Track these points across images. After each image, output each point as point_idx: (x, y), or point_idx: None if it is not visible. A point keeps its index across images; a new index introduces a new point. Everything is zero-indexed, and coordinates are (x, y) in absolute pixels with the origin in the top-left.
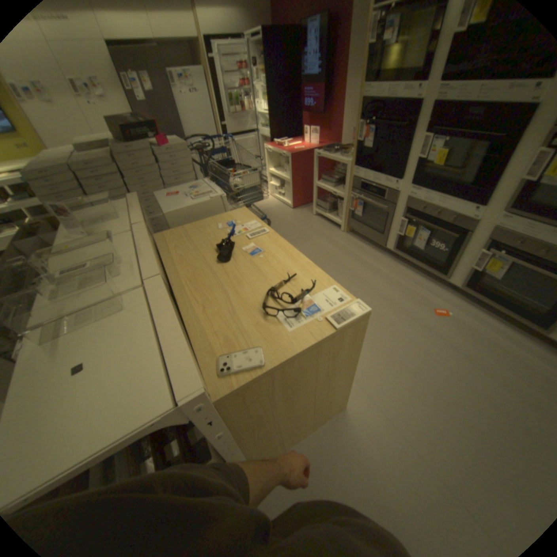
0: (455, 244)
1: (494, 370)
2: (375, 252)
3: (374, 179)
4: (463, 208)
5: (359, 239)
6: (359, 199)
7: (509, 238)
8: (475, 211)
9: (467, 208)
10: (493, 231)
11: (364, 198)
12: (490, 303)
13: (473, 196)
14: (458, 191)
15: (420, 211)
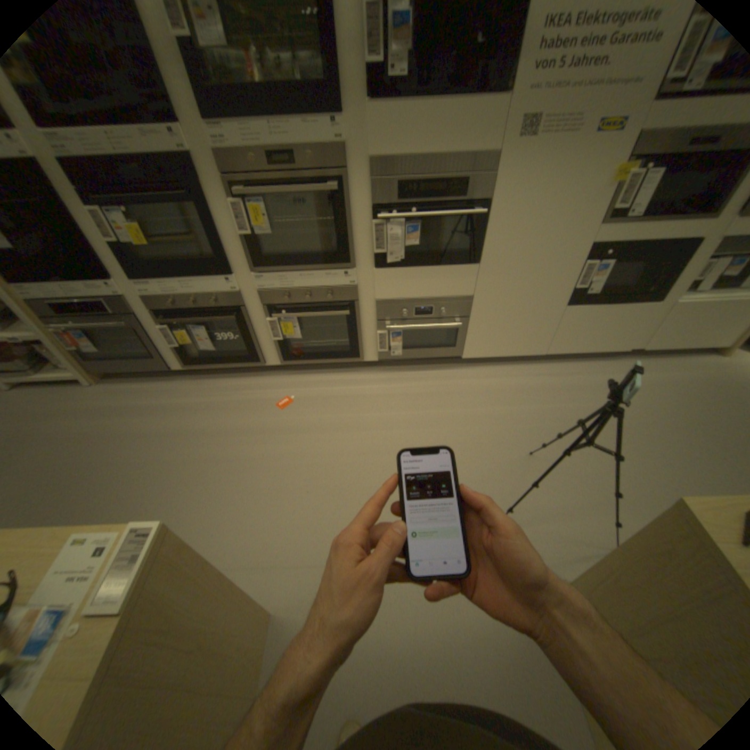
0: (238, 327)
1: (354, 422)
2: (163, 384)
3: (66, 292)
4: (213, 285)
5: (126, 381)
6: (70, 329)
7: (276, 298)
8: (227, 284)
9: (218, 285)
10: (260, 298)
11: (75, 325)
12: (311, 363)
13: (212, 269)
14: (192, 270)
15: (172, 309)
